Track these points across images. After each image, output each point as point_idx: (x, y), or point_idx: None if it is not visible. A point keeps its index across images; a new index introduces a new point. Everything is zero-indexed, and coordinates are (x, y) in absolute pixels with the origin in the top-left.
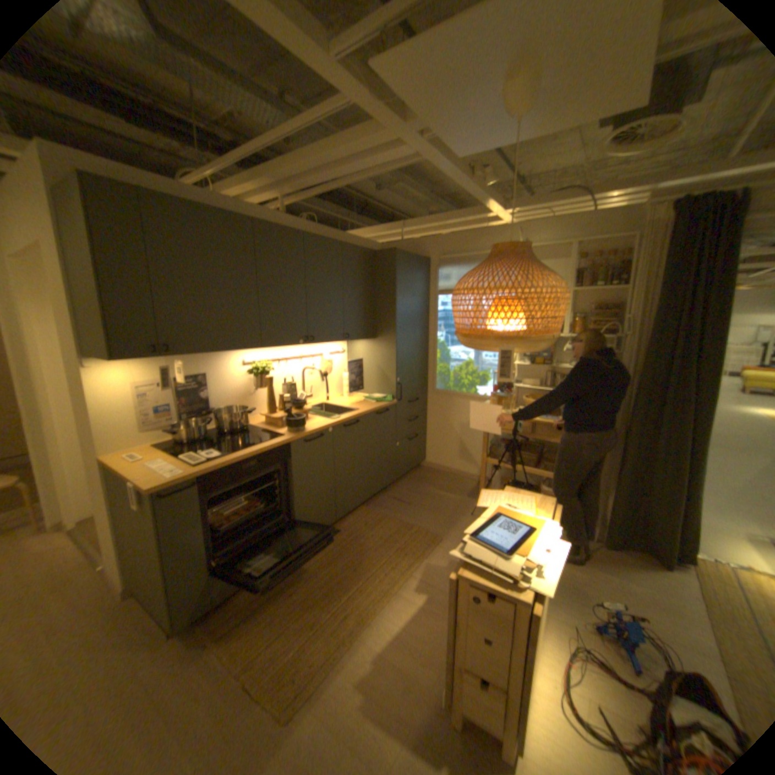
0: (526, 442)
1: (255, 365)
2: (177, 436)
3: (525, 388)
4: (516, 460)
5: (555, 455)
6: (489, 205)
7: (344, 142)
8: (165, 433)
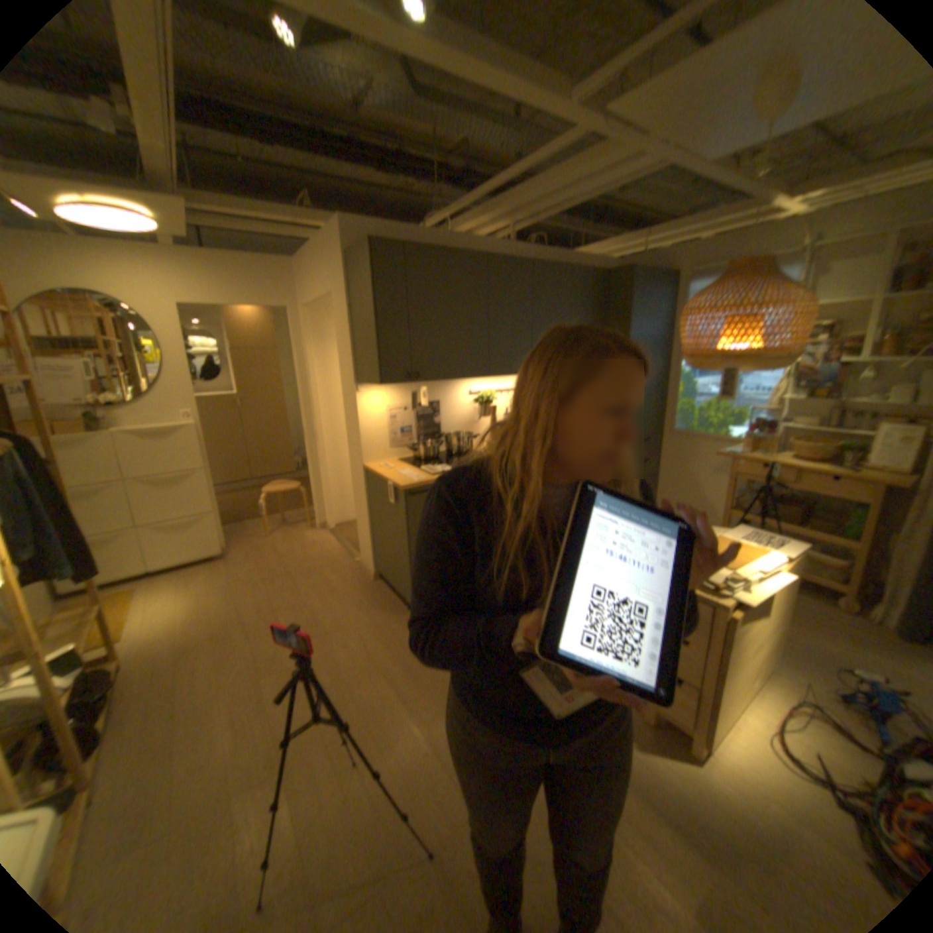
0: (791, 496)
1: (481, 394)
2: (418, 452)
3: (798, 429)
4: (772, 514)
5: (833, 514)
6: (764, 196)
7: (581, 163)
8: (409, 448)
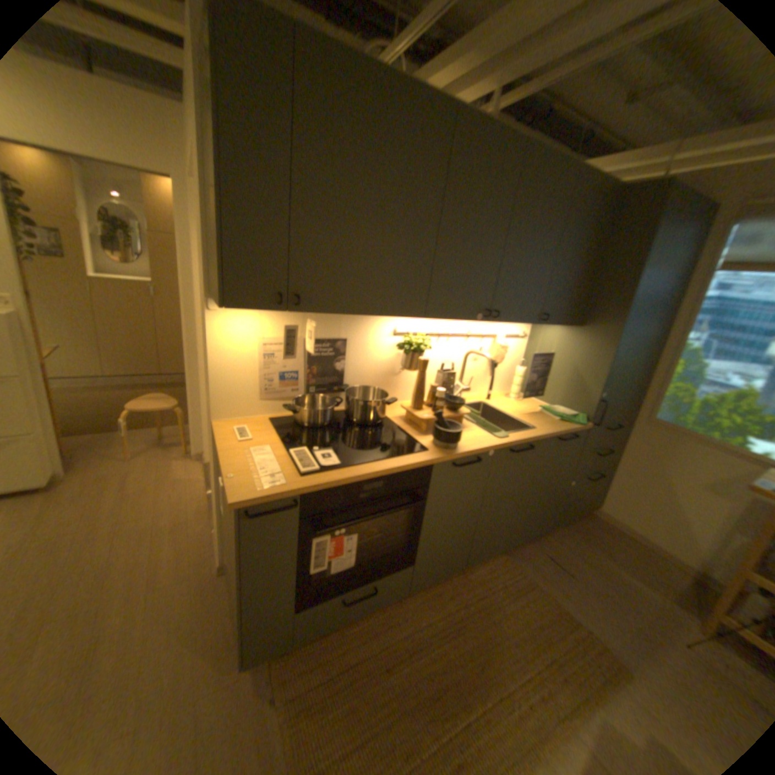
0: None
1: (410, 337)
2: (300, 413)
3: None
4: None
5: None
6: None
7: None
8: (286, 408)
